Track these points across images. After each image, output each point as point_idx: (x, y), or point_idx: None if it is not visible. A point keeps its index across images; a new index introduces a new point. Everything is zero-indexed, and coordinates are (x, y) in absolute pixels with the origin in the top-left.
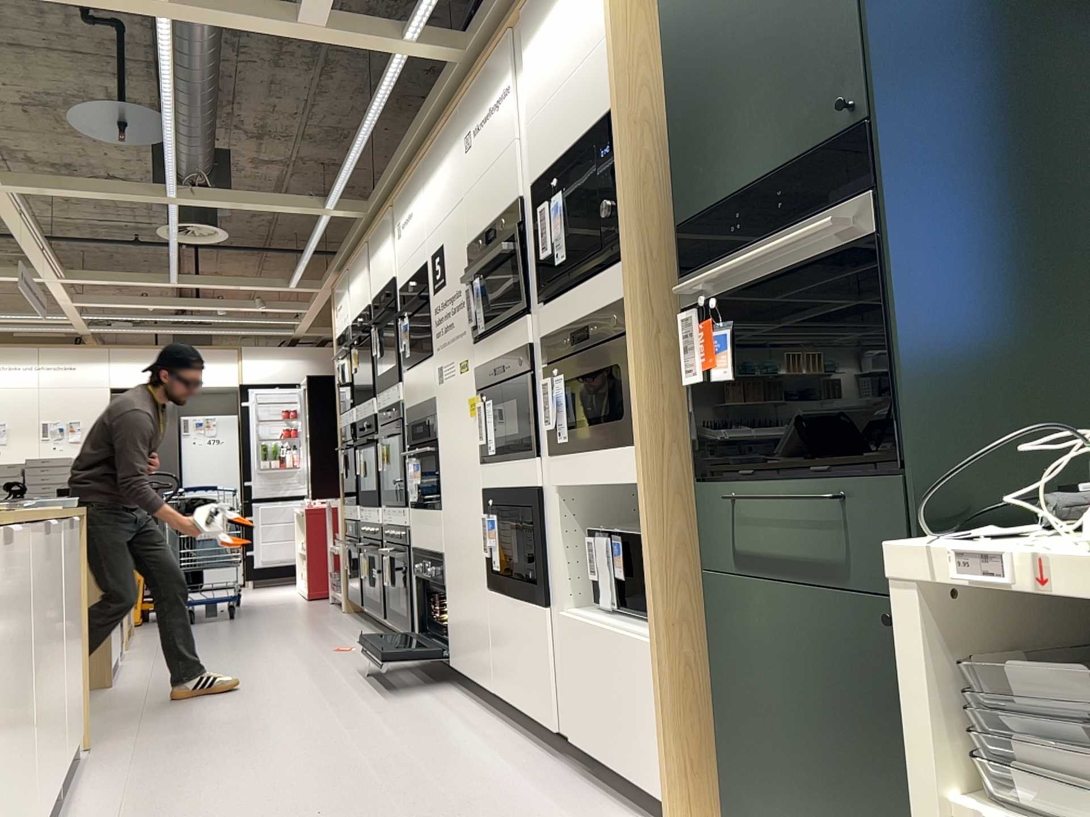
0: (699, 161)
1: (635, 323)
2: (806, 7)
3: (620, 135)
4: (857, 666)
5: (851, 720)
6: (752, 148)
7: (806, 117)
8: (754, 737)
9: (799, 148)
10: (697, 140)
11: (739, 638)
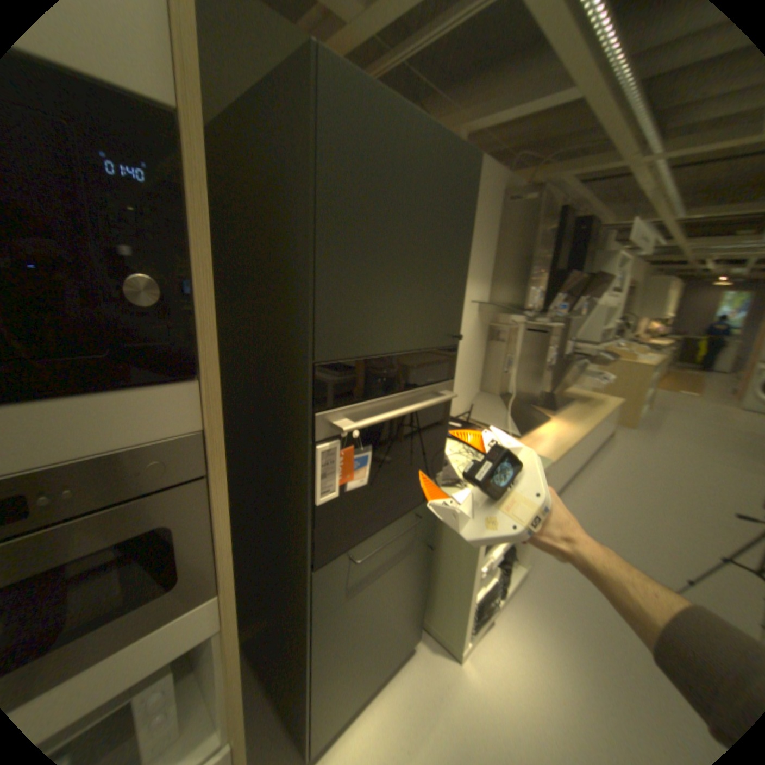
0: (347, 311)
1: (209, 468)
2: (444, 261)
3: (186, 177)
4: (400, 583)
5: (393, 608)
6: (398, 327)
7: (432, 327)
8: (337, 682)
9: (425, 343)
10: (347, 289)
11: (333, 643)
